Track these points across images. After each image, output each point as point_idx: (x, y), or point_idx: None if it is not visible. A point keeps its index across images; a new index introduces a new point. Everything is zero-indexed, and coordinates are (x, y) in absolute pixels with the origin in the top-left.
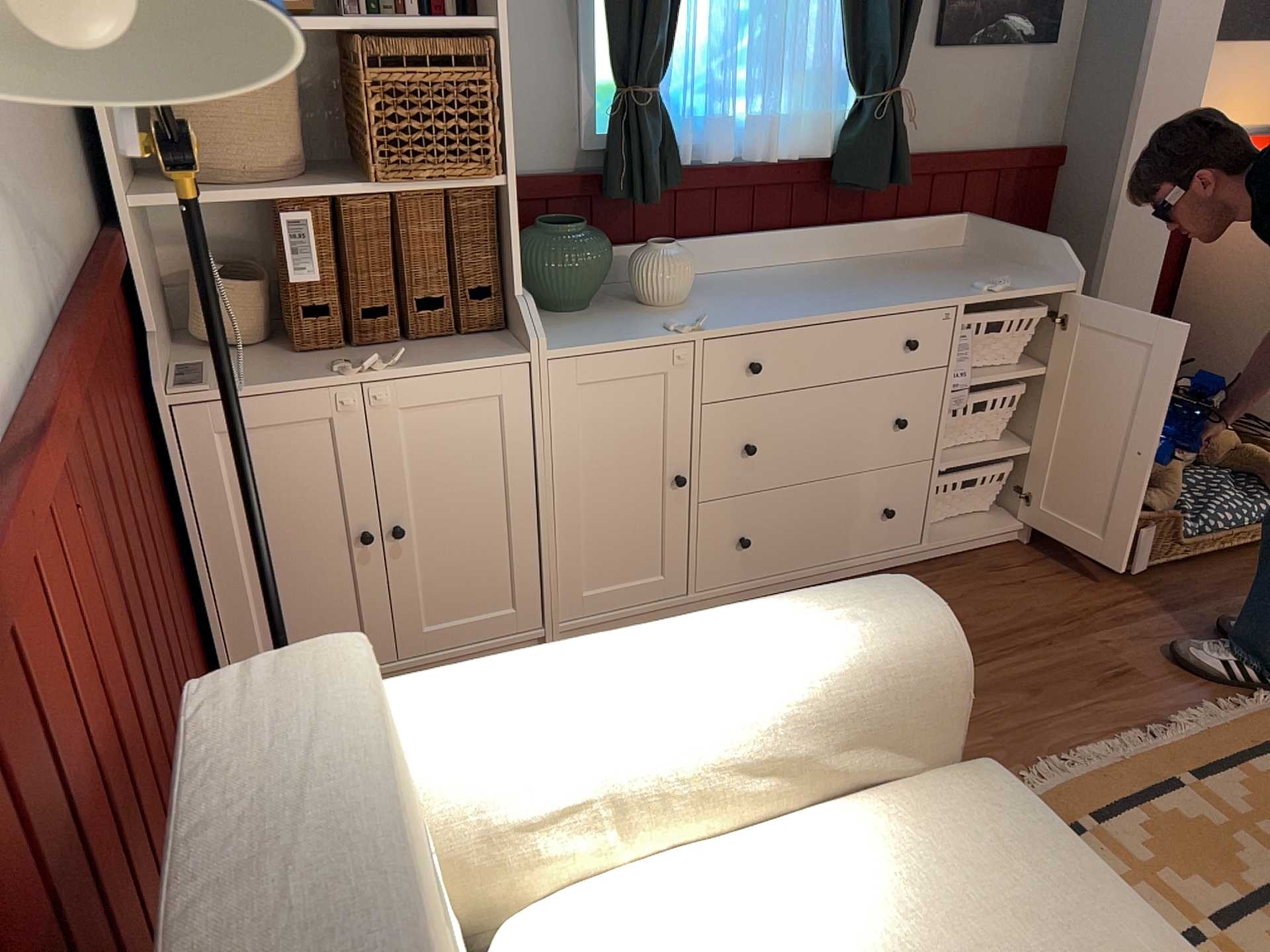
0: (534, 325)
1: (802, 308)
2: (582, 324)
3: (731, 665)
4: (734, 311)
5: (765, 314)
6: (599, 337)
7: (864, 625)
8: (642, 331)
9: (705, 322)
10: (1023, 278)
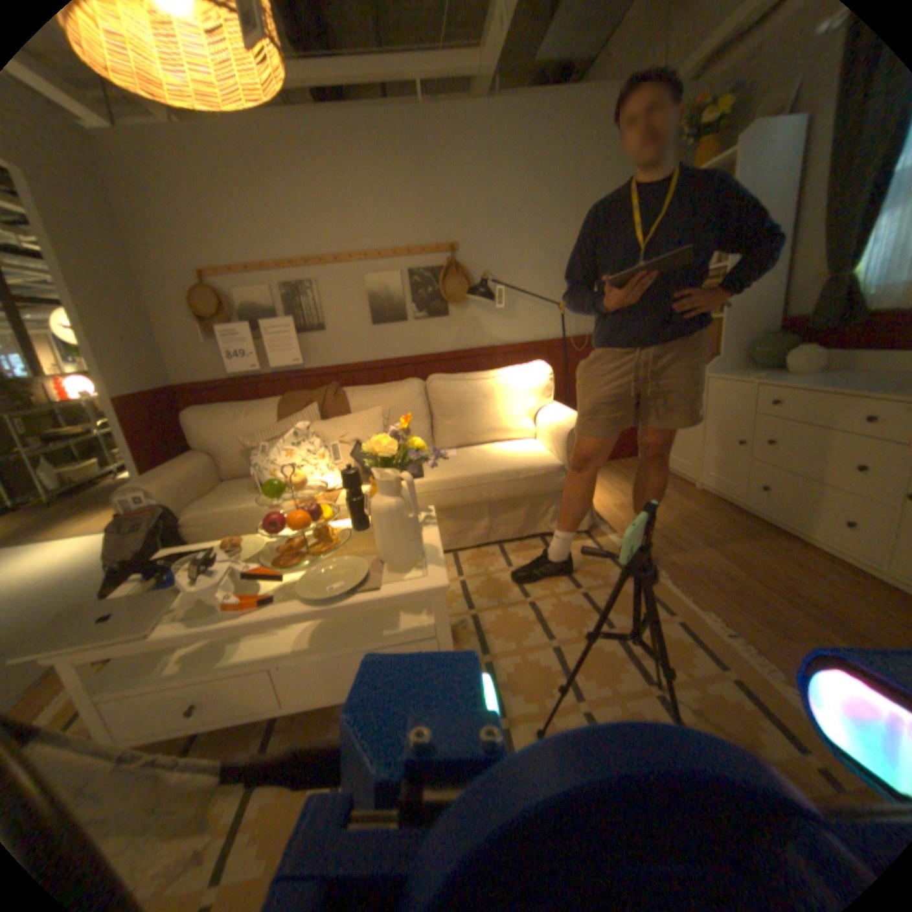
0: (714, 365)
1: (826, 383)
2: (749, 372)
3: (557, 413)
4: (803, 379)
5: (804, 381)
6: (732, 374)
7: (571, 419)
8: (748, 376)
9: (774, 378)
10: None
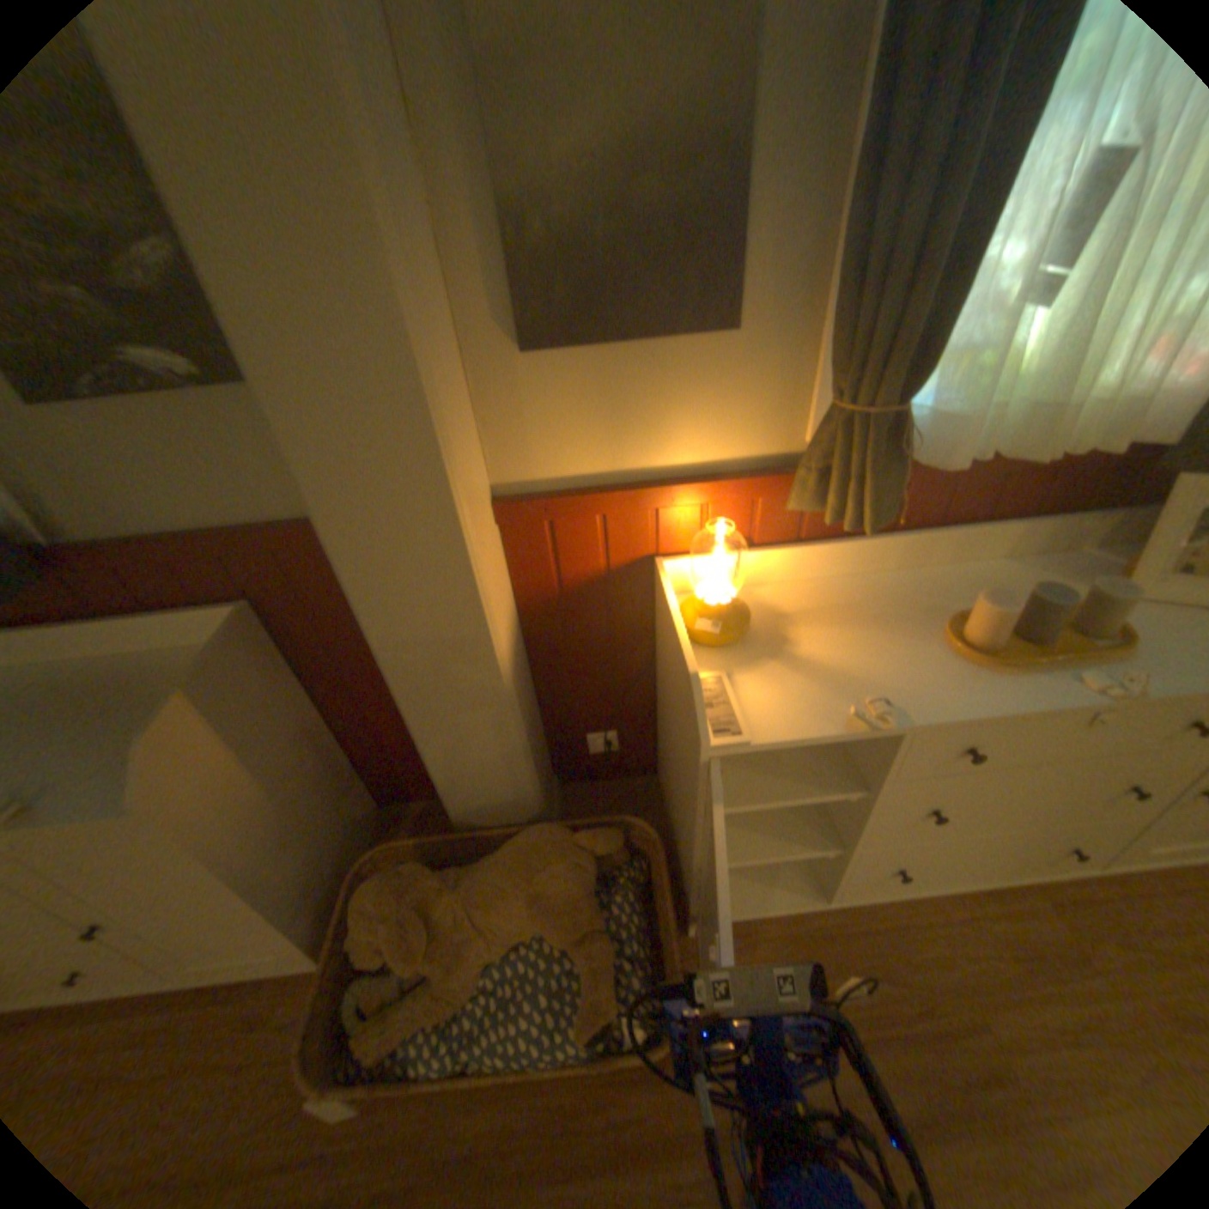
0: None
1: None
2: None
3: None
4: None
5: None
6: None
7: None
8: None
9: None
10: (122, 770)
